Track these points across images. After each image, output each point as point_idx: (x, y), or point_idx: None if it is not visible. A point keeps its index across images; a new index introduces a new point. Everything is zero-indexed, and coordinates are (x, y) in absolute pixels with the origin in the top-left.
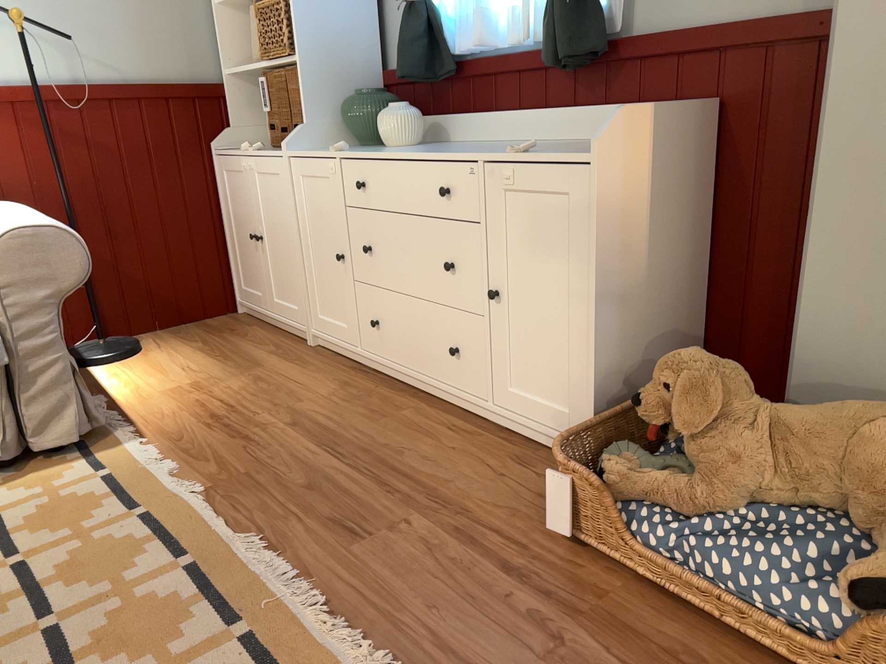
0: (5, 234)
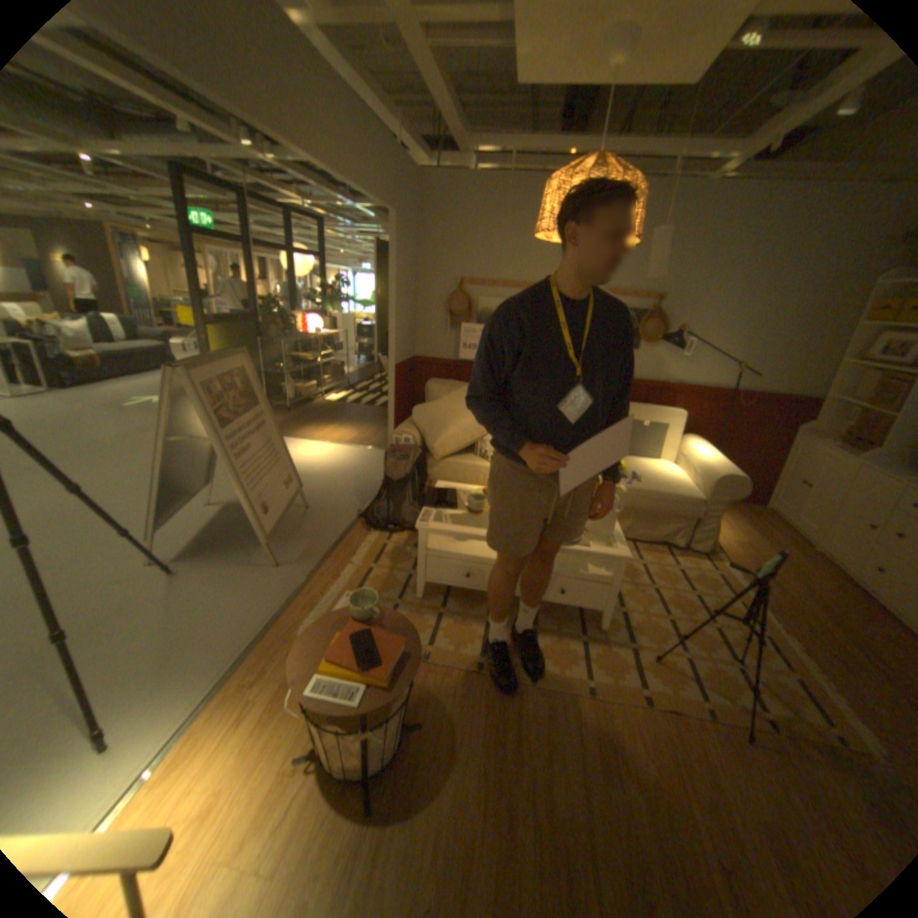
0: (725, 475)
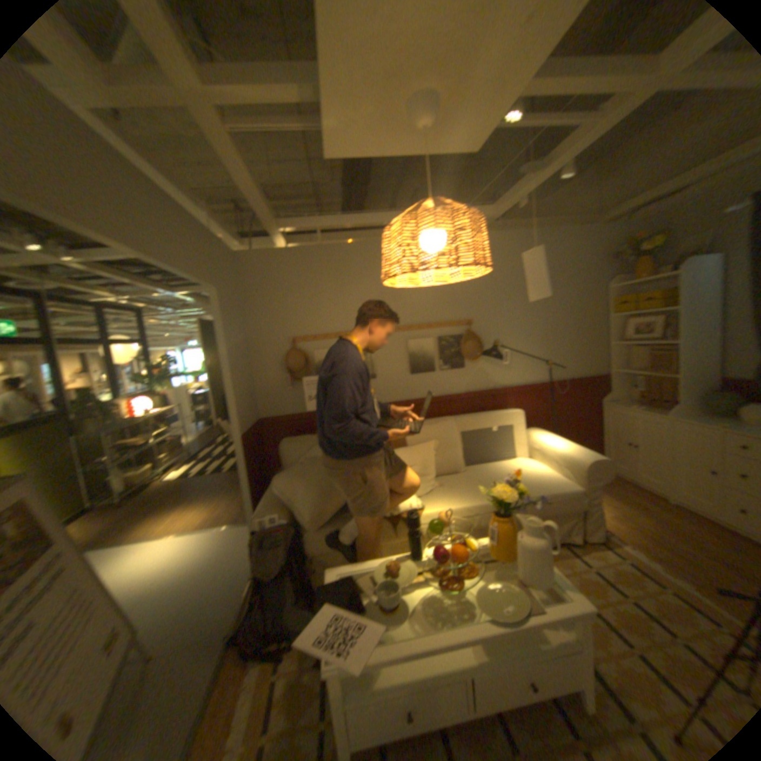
0: (591, 461)
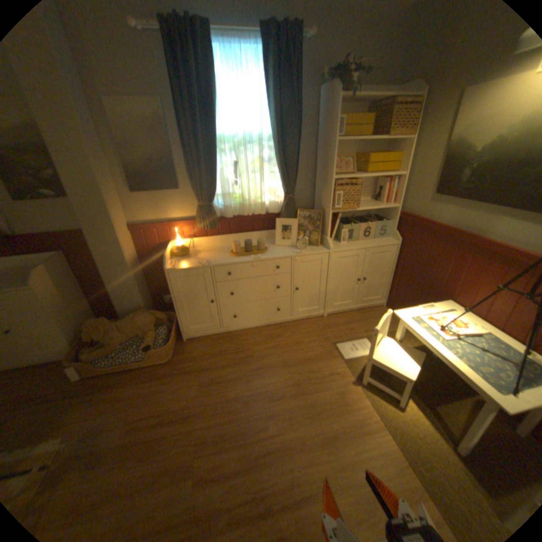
0: None
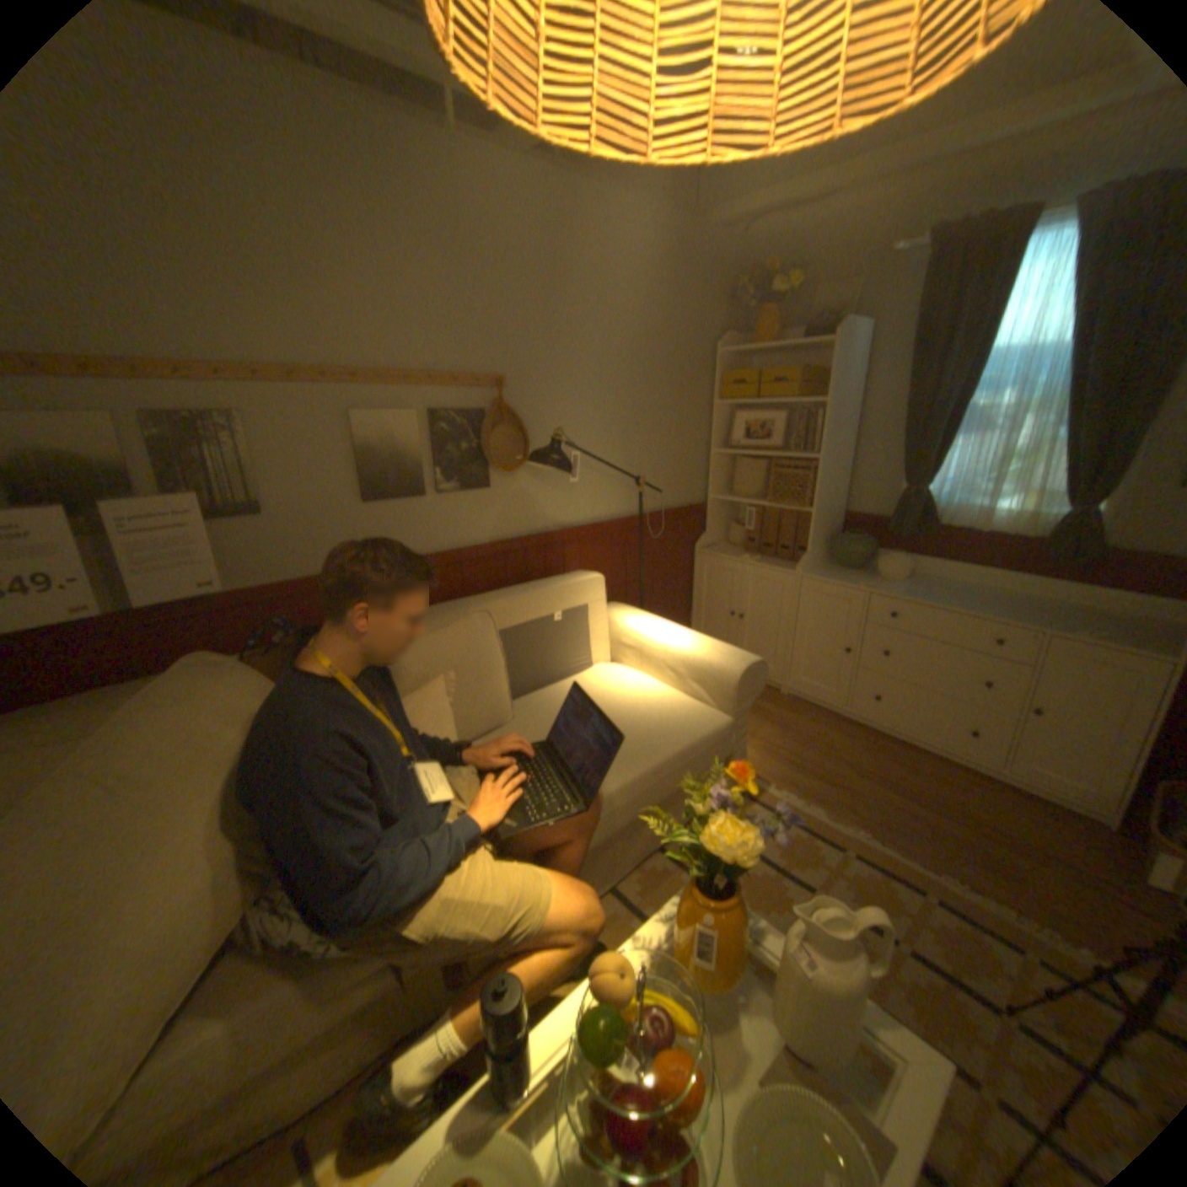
0: (742, 669)
